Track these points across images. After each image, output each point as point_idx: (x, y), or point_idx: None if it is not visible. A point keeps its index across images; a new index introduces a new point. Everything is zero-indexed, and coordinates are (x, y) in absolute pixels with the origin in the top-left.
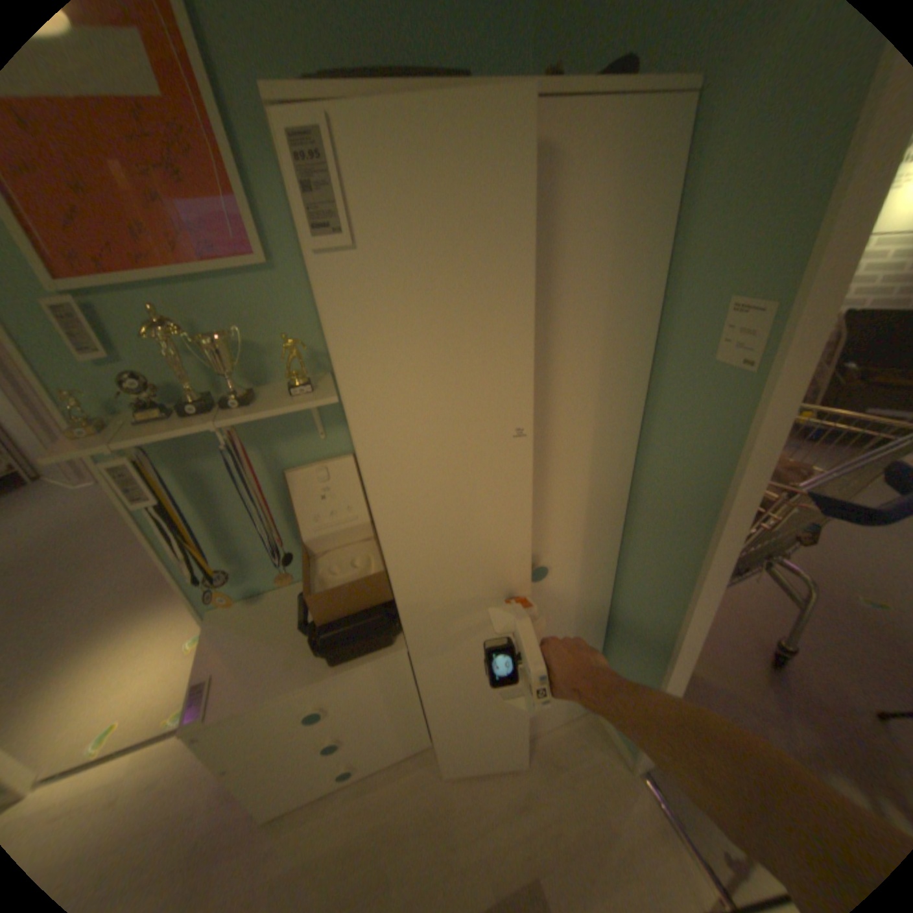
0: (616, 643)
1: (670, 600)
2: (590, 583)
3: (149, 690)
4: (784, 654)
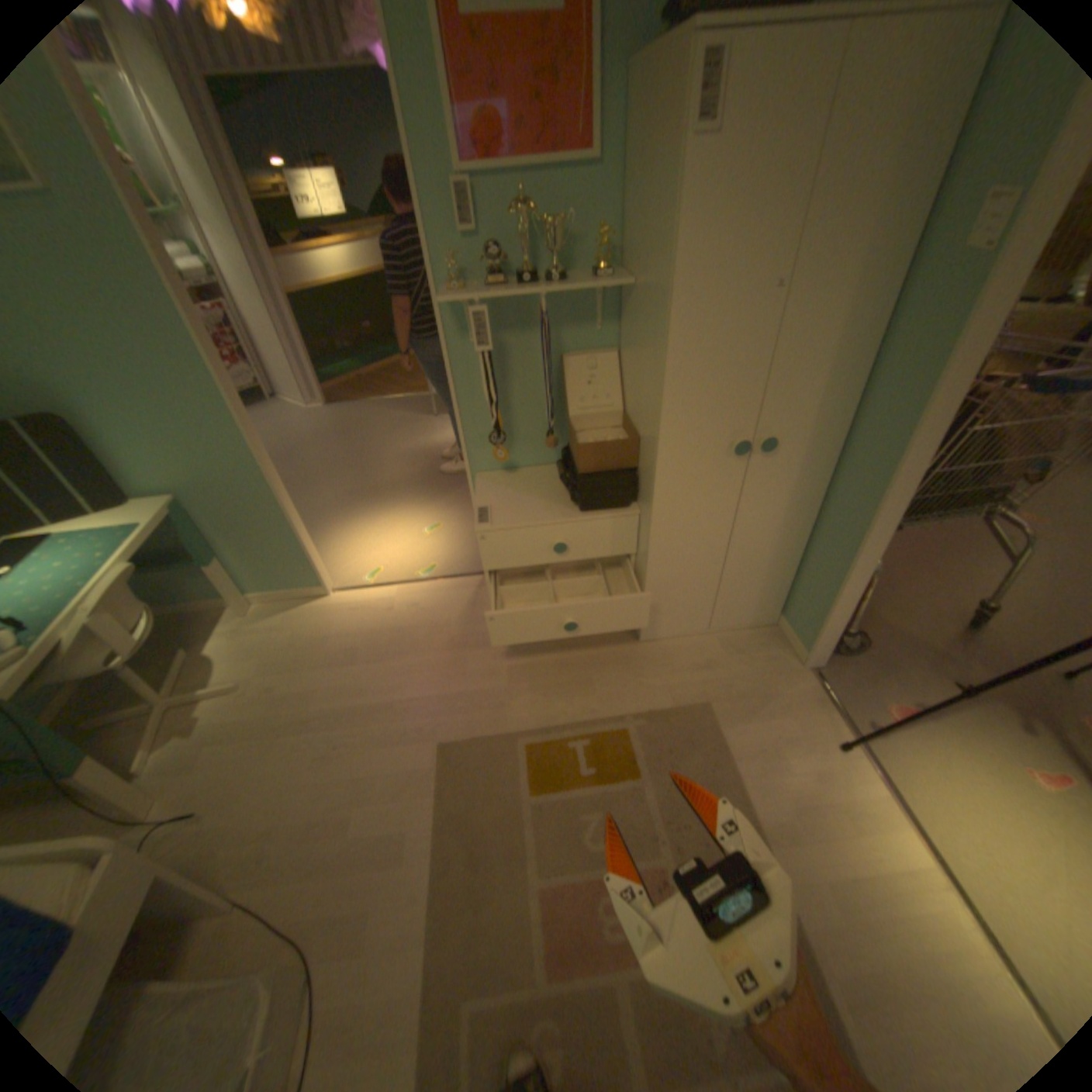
0: (816, 546)
1: (876, 482)
2: (807, 474)
3: (402, 554)
4: (985, 621)
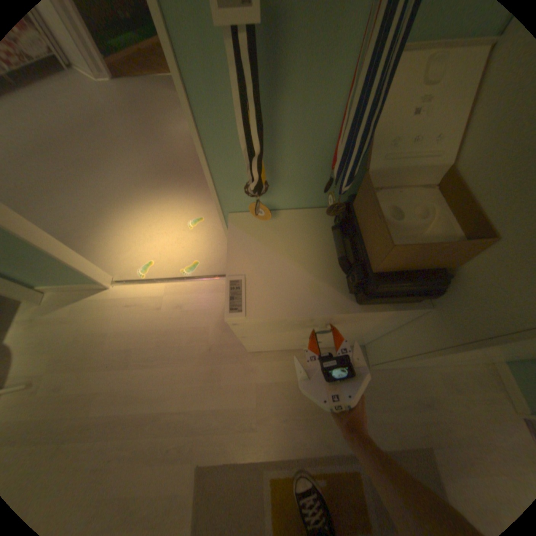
0: None
1: None
2: None
3: (170, 247)
4: None
